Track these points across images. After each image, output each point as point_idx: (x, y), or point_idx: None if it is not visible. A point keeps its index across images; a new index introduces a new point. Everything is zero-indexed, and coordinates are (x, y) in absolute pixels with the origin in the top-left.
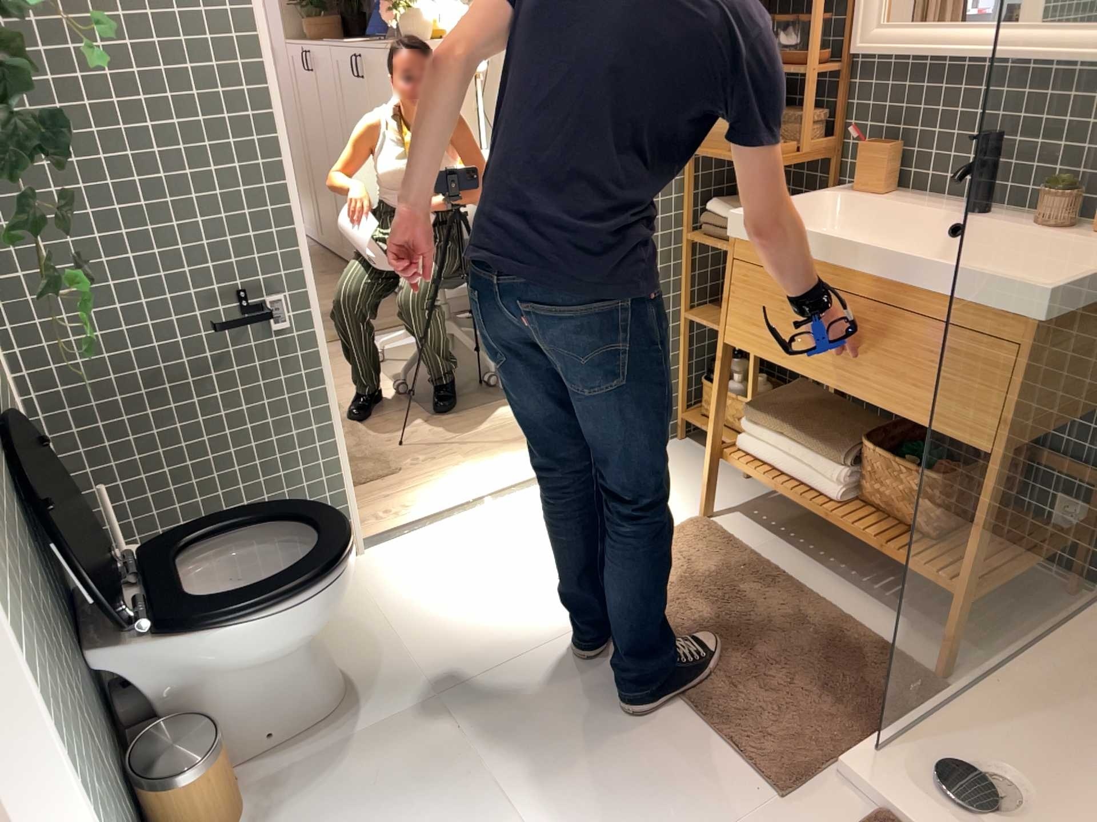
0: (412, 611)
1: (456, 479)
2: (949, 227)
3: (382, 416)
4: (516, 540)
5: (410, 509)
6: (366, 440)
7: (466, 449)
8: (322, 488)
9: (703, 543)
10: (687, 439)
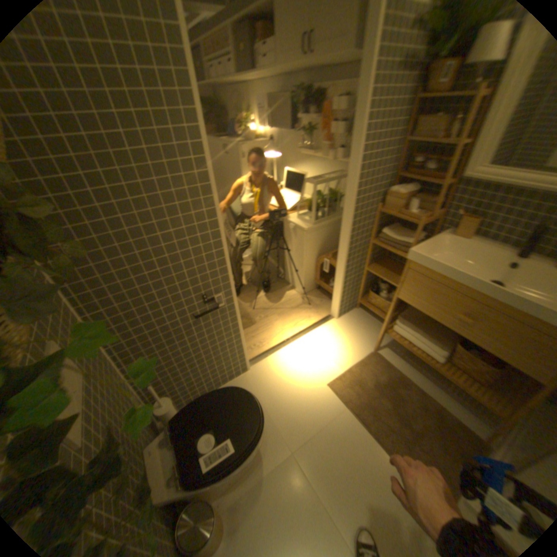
0: (273, 402)
1: (277, 327)
2: (509, 260)
3: (243, 293)
4: (306, 361)
5: (262, 343)
6: (240, 305)
7: (278, 310)
8: (235, 353)
9: (378, 364)
10: (359, 306)
